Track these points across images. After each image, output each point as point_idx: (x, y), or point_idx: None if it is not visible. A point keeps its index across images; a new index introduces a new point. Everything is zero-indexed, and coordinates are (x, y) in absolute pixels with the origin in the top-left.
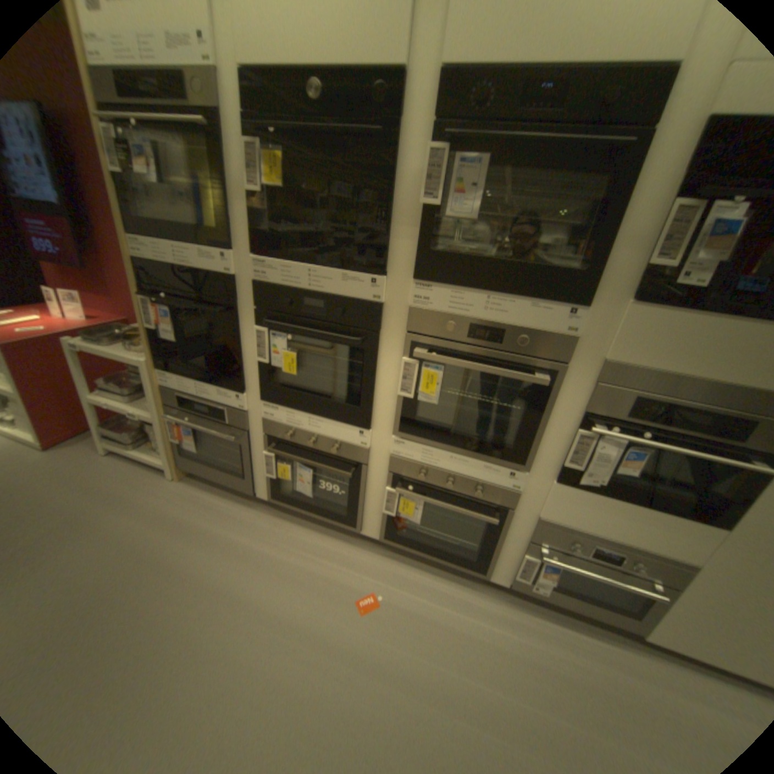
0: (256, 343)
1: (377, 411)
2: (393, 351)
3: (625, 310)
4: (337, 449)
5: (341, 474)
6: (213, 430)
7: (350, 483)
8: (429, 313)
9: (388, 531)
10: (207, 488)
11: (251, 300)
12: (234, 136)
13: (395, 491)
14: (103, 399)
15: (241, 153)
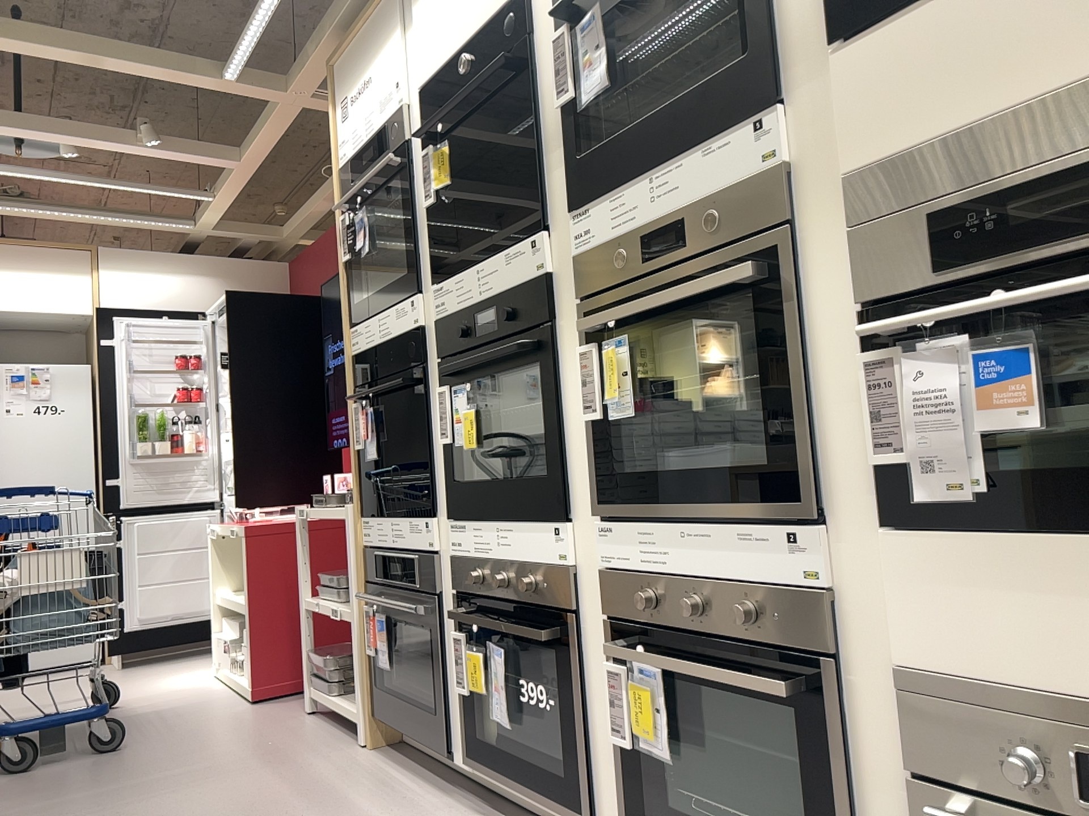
0: (440, 415)
1: (573, 476)
2: (572, 344)
3: (825, 72)
4: (529, 581)
5: (529, 633)
6: (402, 600)
7: (559, 669)
8: (593, 250)
9: (633, 808)
10: (406, 760)
11: (437, 350)
12: (420, 158)
13: (604, 649)
14: (322, 598)
15: (424, 171)
